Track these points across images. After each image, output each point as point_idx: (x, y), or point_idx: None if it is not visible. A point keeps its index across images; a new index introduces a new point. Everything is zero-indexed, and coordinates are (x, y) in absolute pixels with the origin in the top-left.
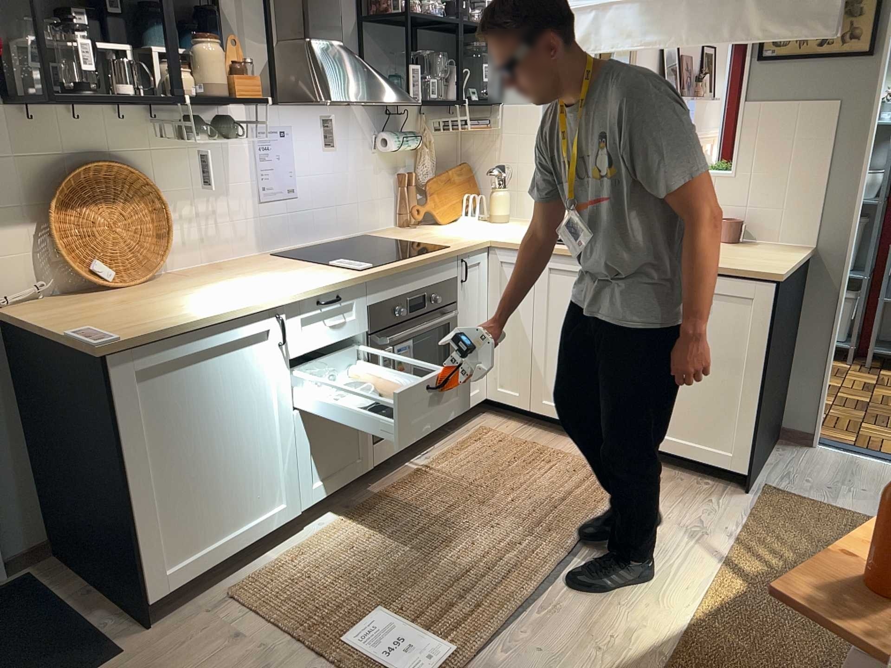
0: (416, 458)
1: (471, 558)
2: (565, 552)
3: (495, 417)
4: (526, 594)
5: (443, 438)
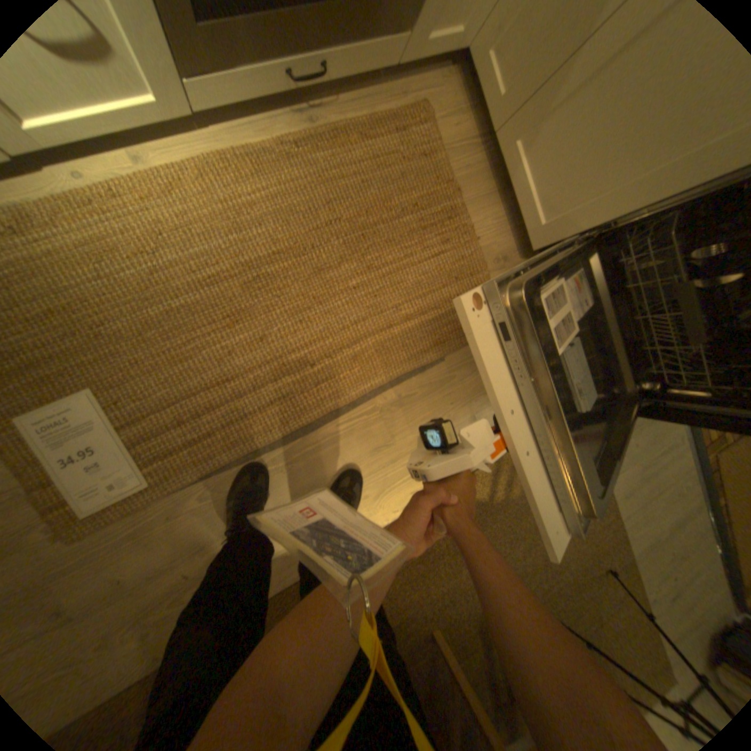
0: (297, 105)
1: (243, 360)
2: (346, 400)
3: (458, 88)
4: (266, 440)
5: (361, 83)
